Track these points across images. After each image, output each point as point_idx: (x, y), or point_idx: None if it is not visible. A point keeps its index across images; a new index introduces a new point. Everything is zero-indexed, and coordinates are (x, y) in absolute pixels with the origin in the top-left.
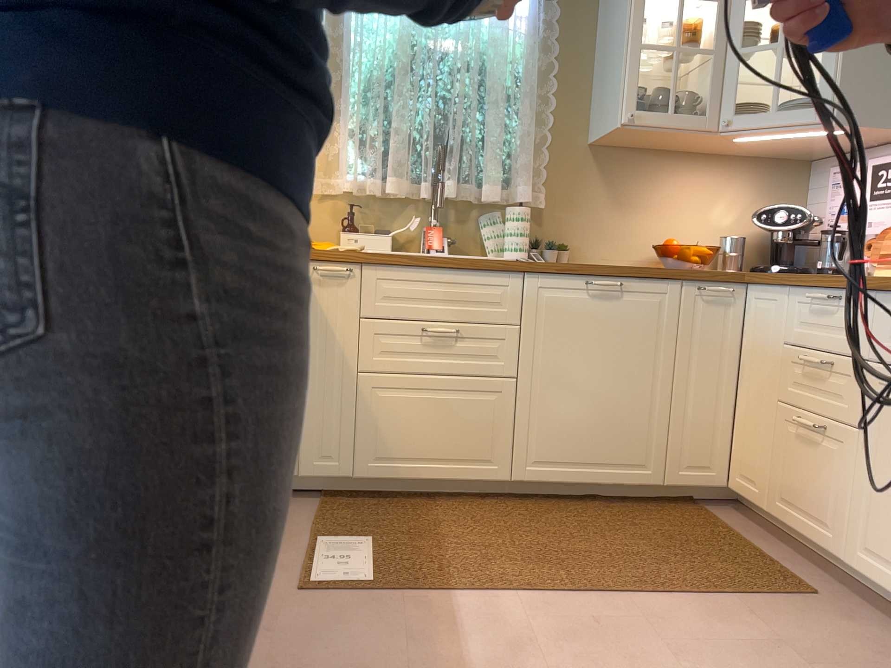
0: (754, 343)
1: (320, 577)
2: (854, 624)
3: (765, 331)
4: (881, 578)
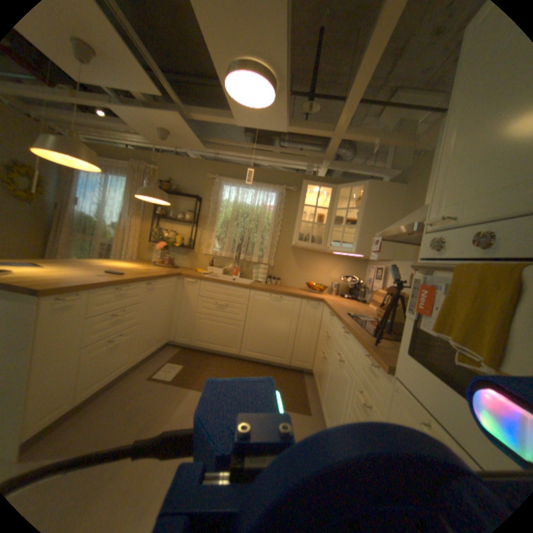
0: (322, 323)
1: (157, 377)
2: (313, 429)
3: (324, 320)
4: (324, 415)
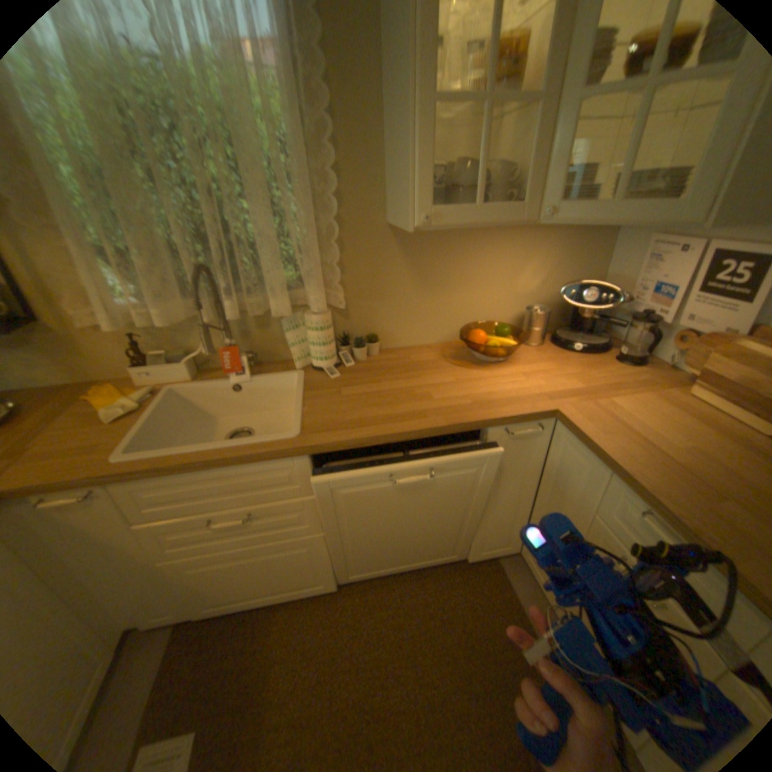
0: (559, 477)
1: None
2: None
3: (575, 481)
4: None
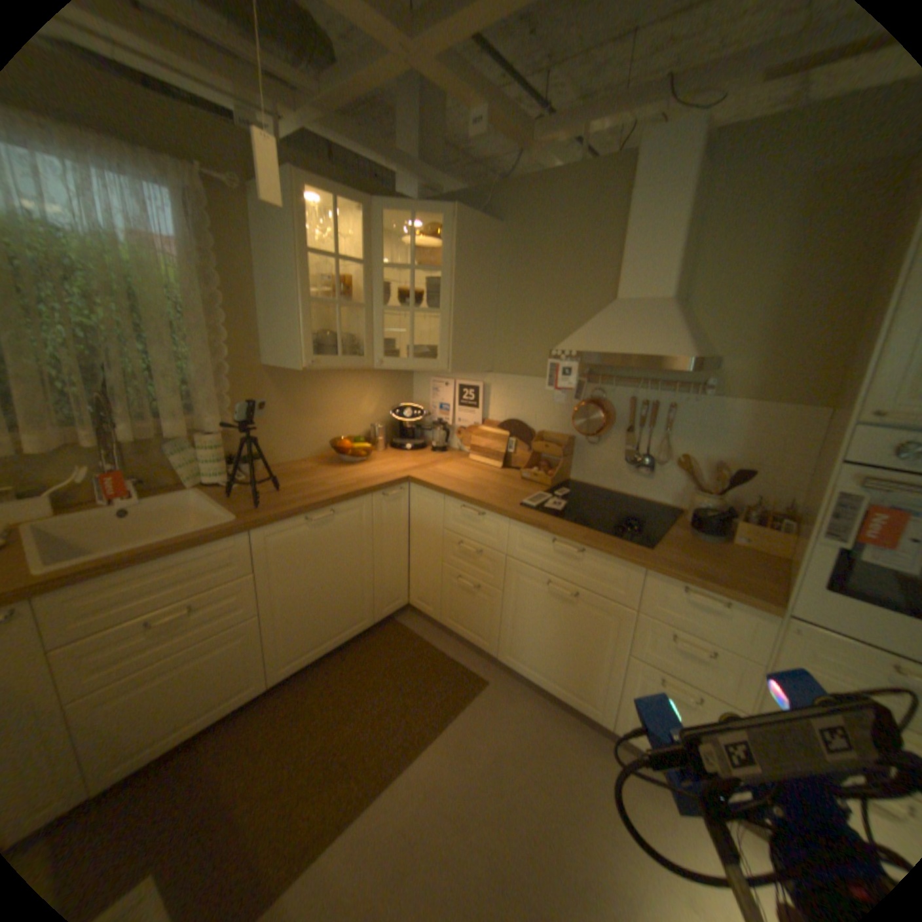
0: (418, 521)
1: None
2: (512, 700)
3: (427, 517)
4: (521, 669)
